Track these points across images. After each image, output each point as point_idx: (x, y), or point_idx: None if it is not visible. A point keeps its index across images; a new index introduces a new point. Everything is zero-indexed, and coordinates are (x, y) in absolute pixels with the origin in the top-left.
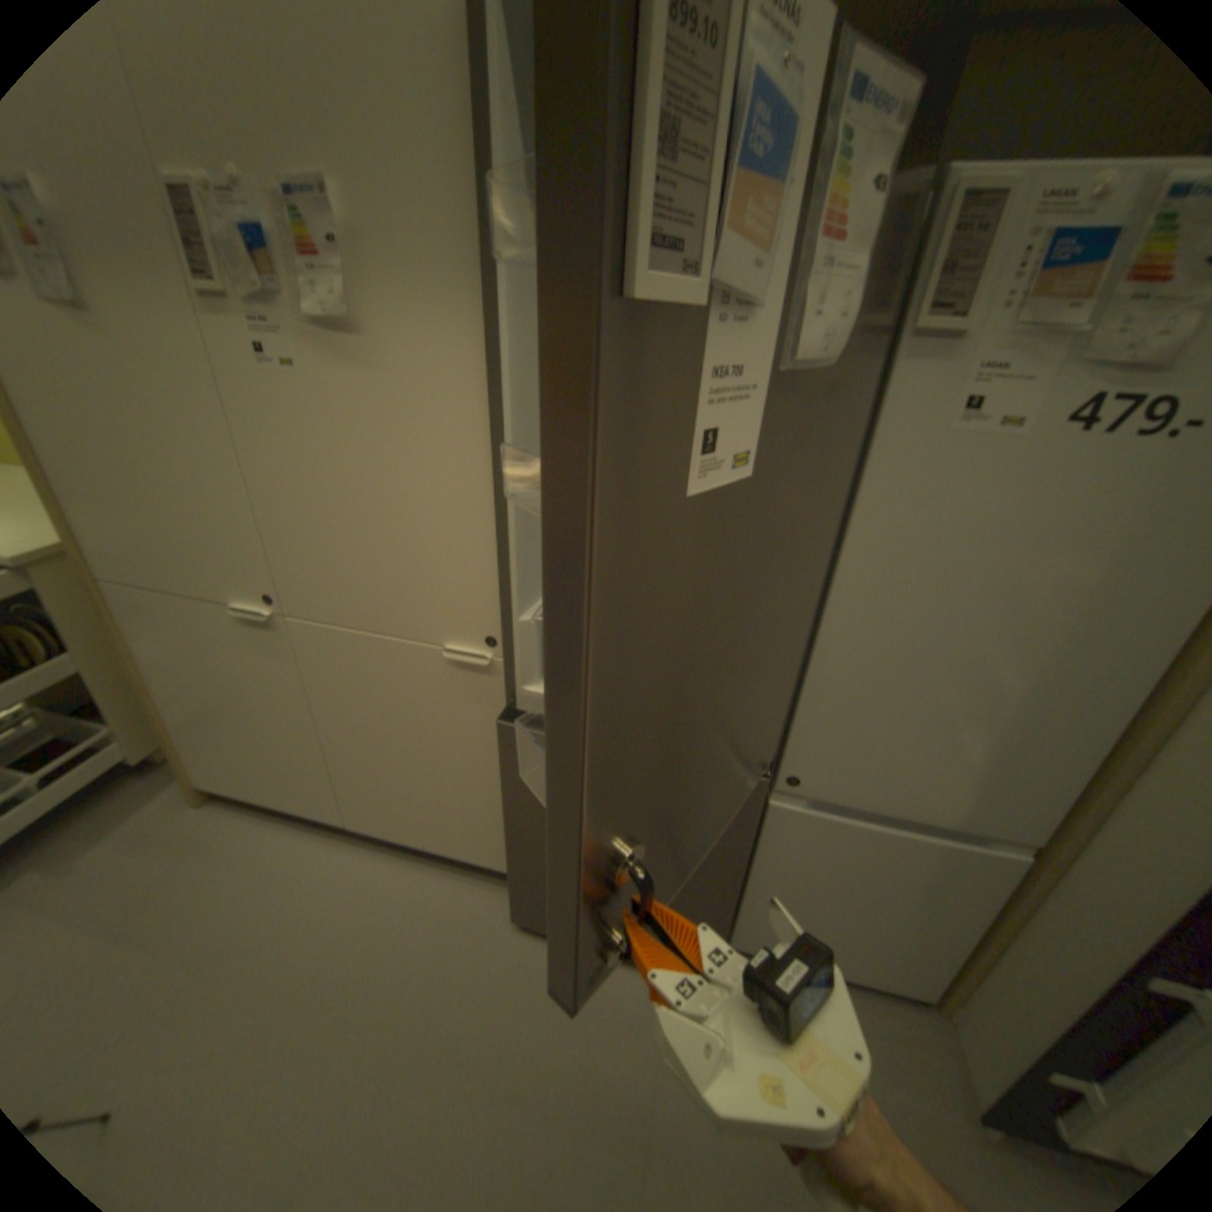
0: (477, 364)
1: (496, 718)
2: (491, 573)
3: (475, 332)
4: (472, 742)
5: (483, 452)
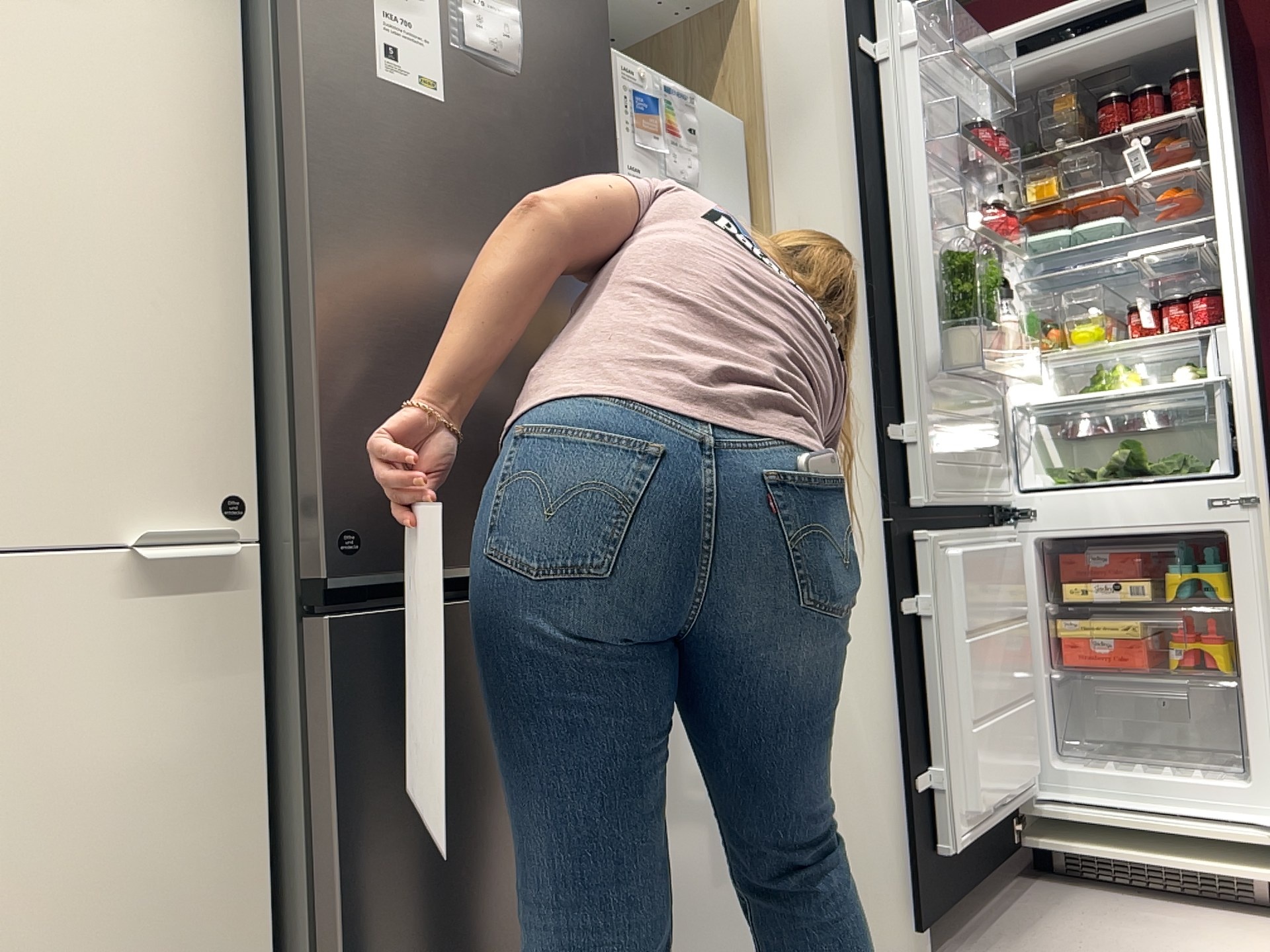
0: (221, 46)
1: (232, 709)
2: (231, 368)
3: (219, 7)
4: (170, 814)
5: (225, 165)
